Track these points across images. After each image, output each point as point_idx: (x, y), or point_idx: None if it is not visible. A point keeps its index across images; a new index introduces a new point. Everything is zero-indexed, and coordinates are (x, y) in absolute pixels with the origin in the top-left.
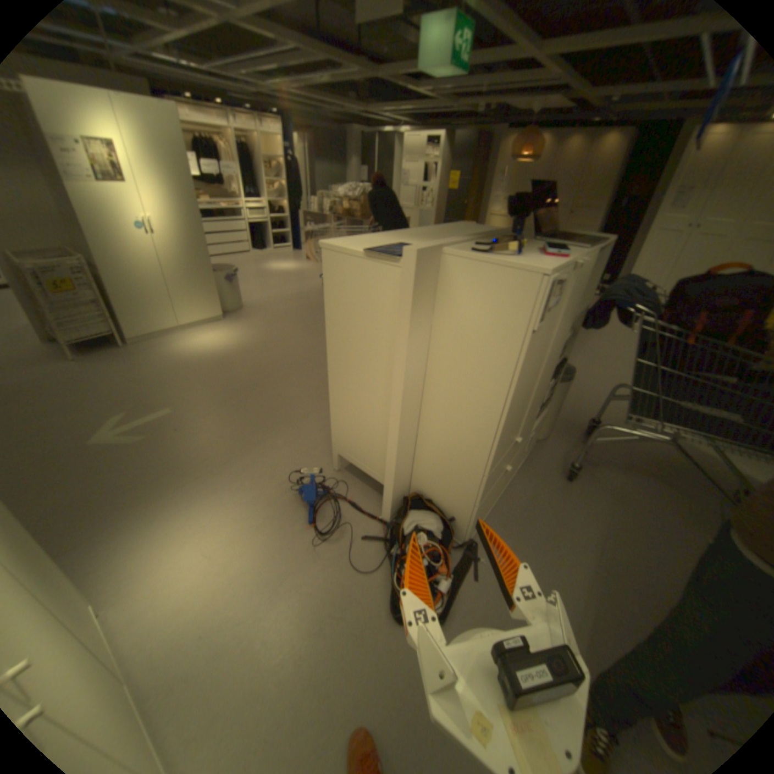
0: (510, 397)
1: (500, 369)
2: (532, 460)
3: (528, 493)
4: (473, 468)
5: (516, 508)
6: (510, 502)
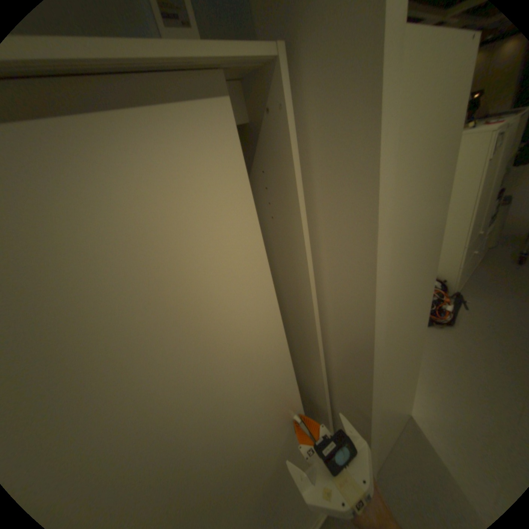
0: (479, 198)
1: (471, 184)
2: (488, 258)
3: (490, 273)
4: (458, 245)
5: (484, 280)
6: (478, 278)
